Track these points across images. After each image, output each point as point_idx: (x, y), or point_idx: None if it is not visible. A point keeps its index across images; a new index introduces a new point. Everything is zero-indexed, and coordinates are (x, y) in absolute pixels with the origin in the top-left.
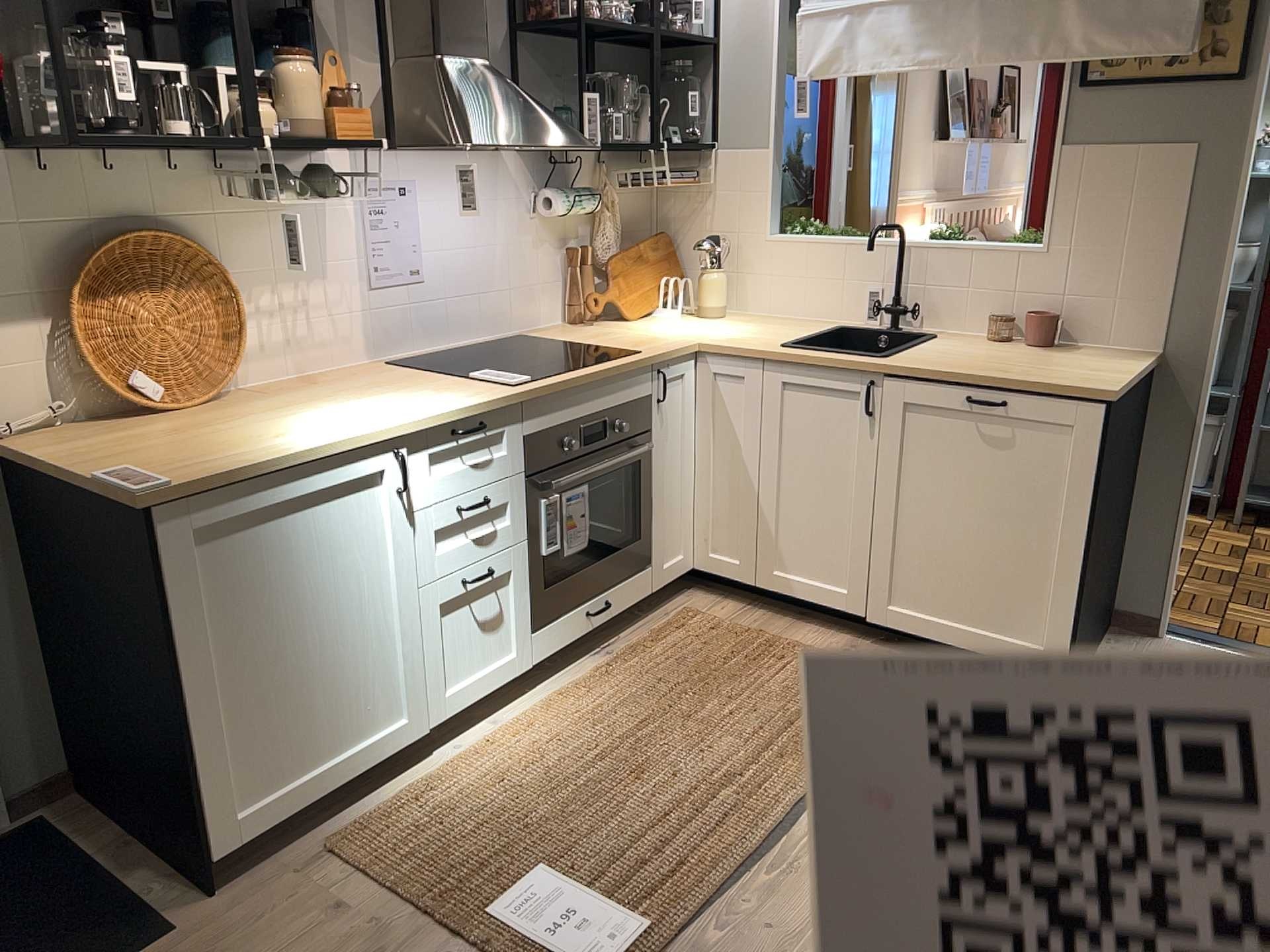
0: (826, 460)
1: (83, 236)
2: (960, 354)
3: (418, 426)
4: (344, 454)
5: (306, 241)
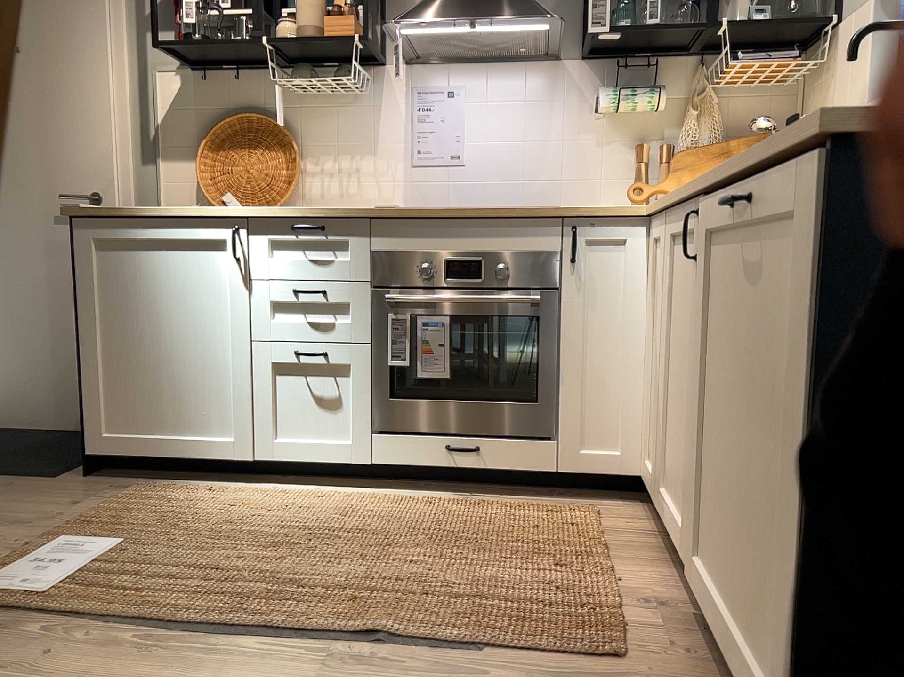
0: (688, 336)
1: (223, 116)
2: None
3: (254, 213)
4: (193, 219)
5: (361, 127)
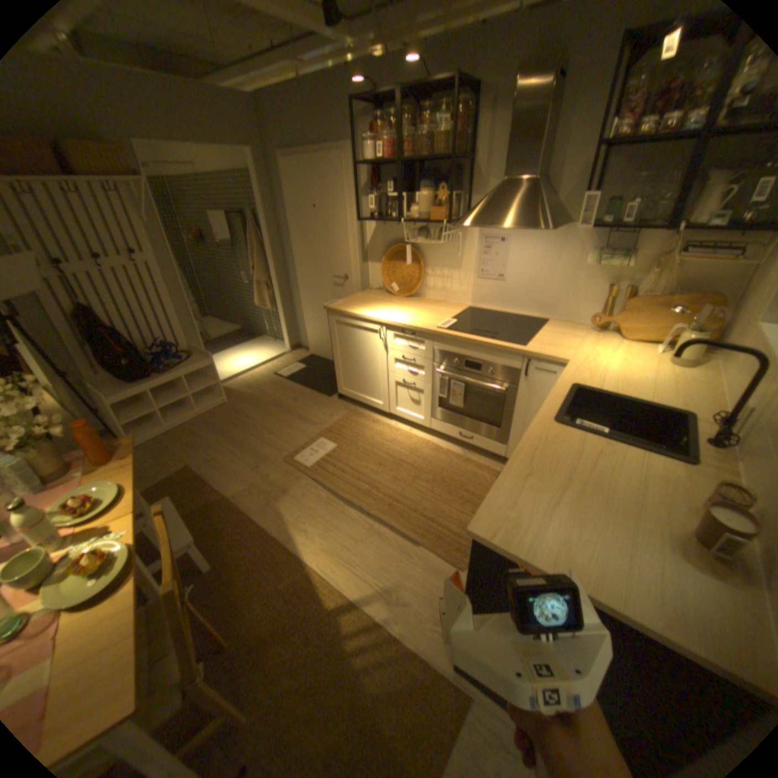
0: None
1: (393, 243)
2: (603, 465)
3: (387, 323)
4: (366, 320)
5: (454, 254)
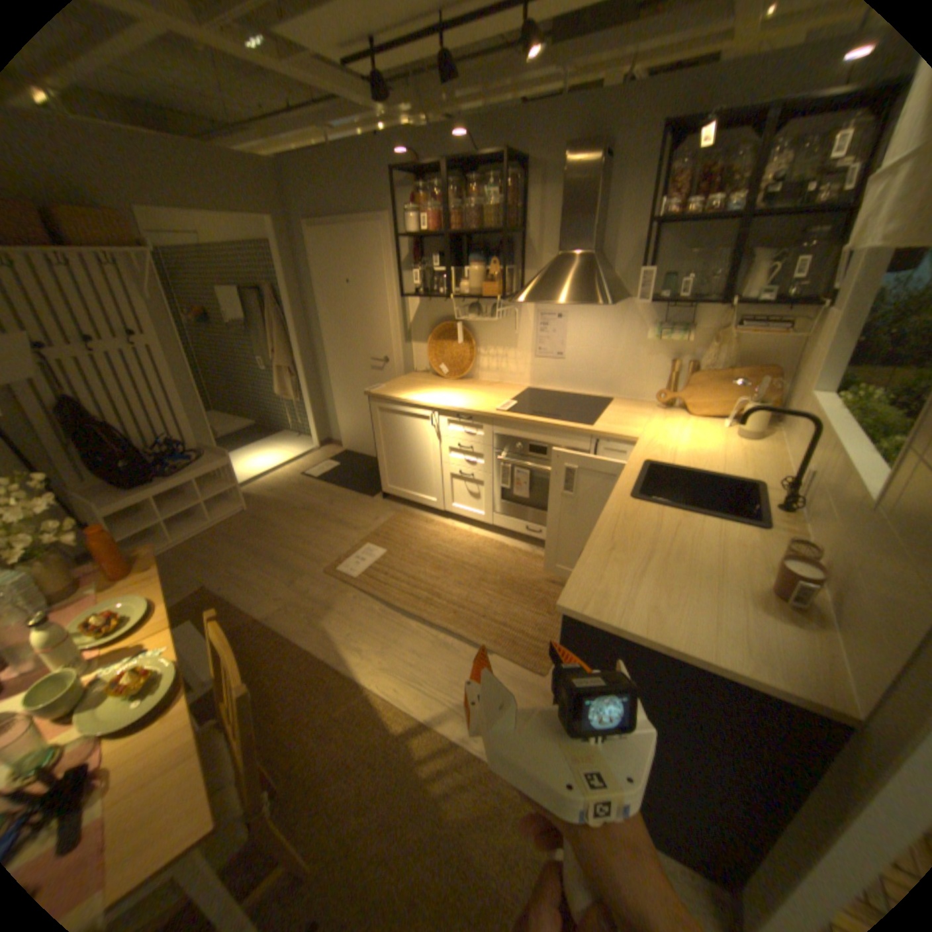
0: None
1: (439, 321)
2: (683, 536)
3: (440, 407)
4: (415, 405)
5: (508, 332)
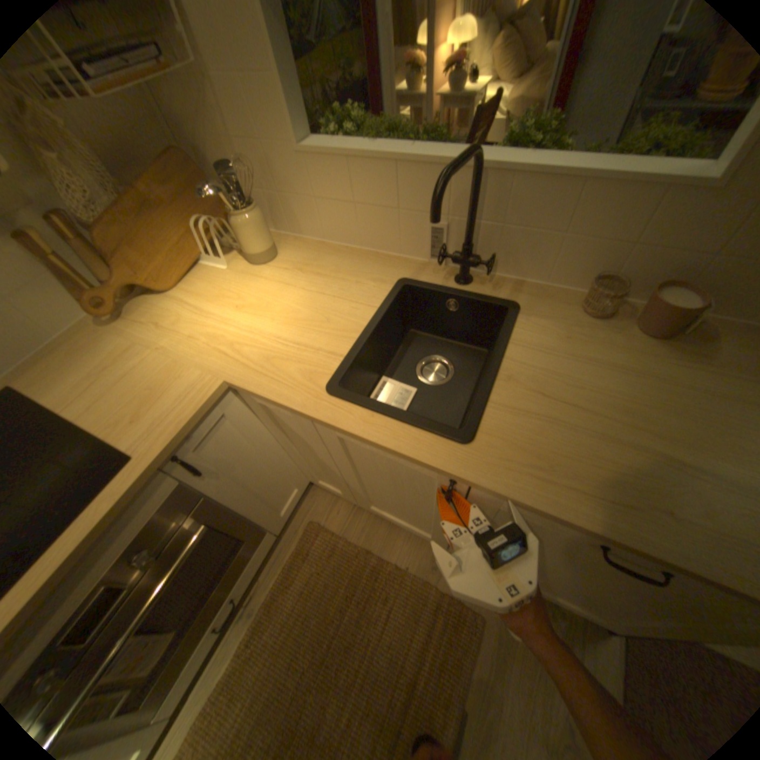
0: (399, 486)
1: None
2: (566, 395)
3: None
4: None
5: None
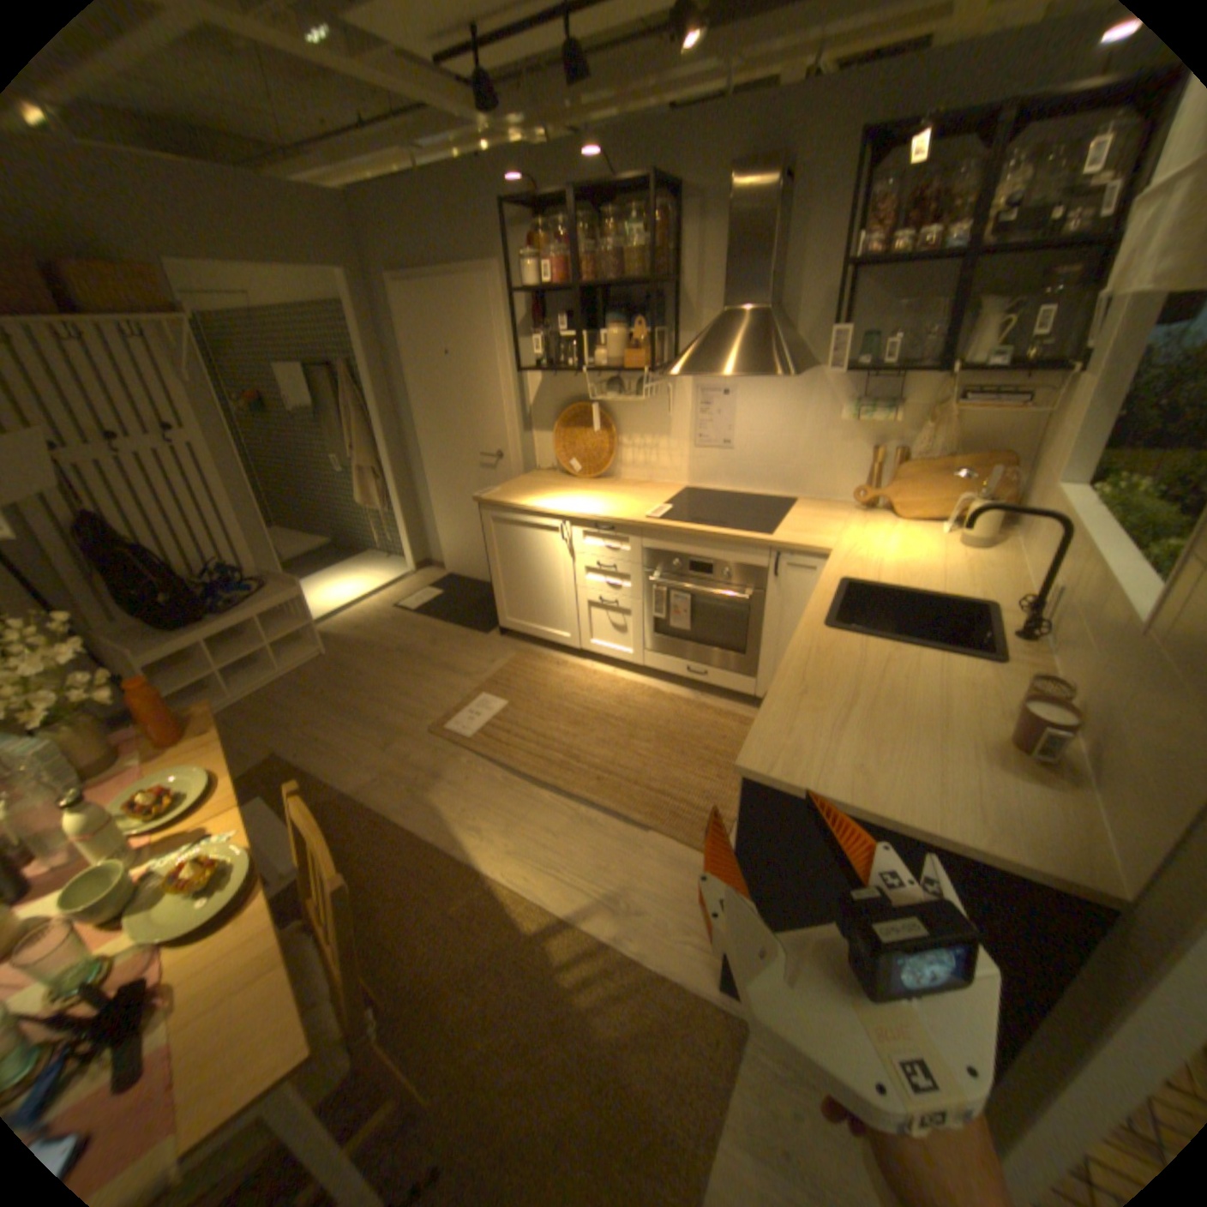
0: None
1: (568, 402)
2: (893, 674)
3: (572, 516)
4: (540, 513)
5: (659, 415)
